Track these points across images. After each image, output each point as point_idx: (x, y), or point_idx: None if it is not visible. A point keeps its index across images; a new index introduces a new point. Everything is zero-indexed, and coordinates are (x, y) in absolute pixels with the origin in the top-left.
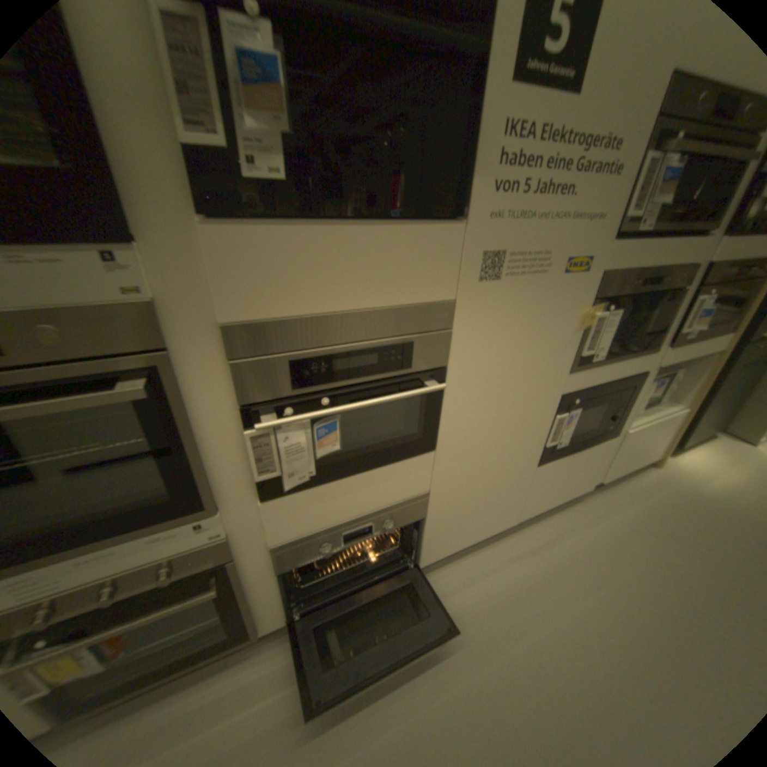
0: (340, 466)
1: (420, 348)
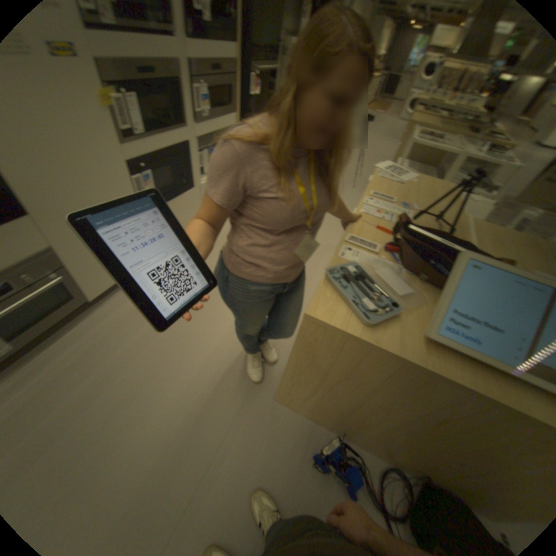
0: None
1: None
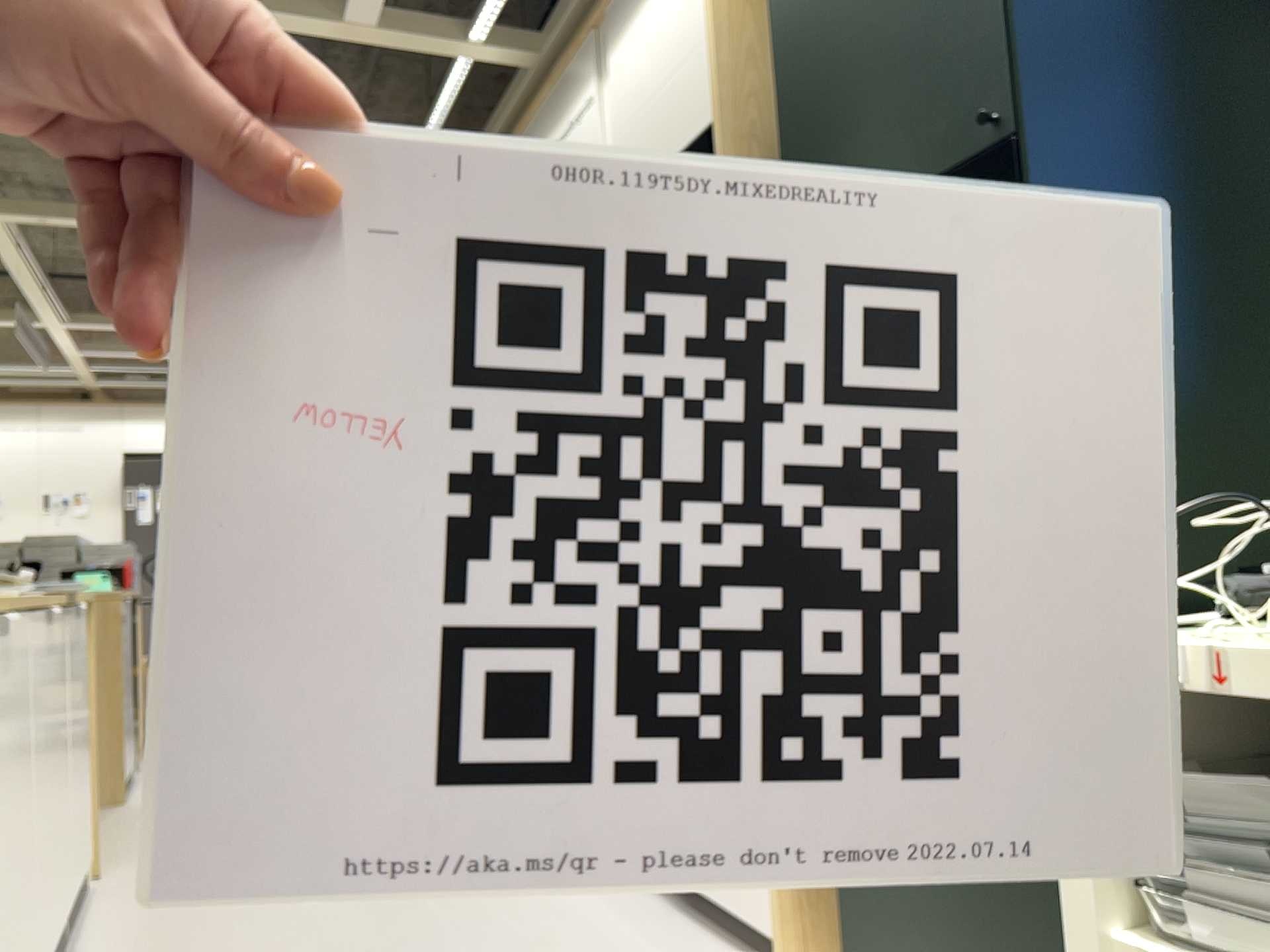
0: None
1: None
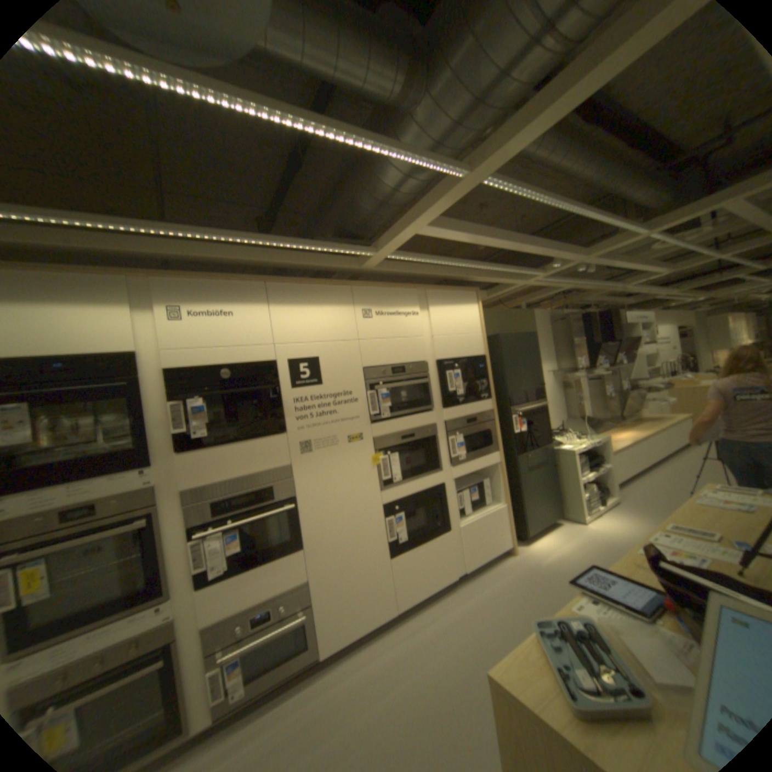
0: (242, 564)
1: (276, 490)
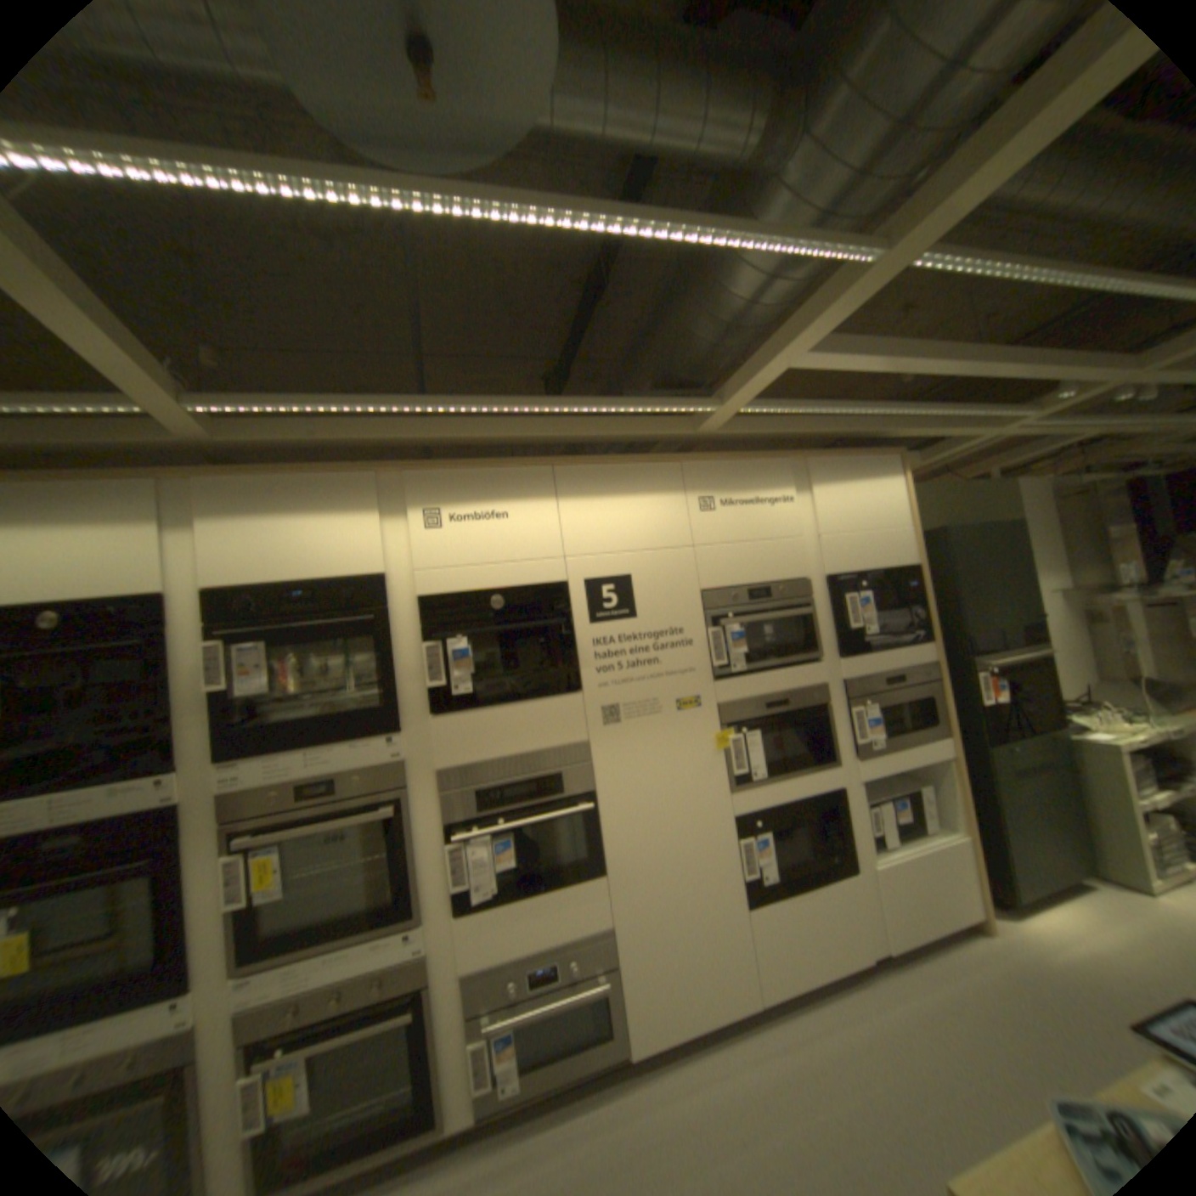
0: (517, 887)
1: (567, 778)
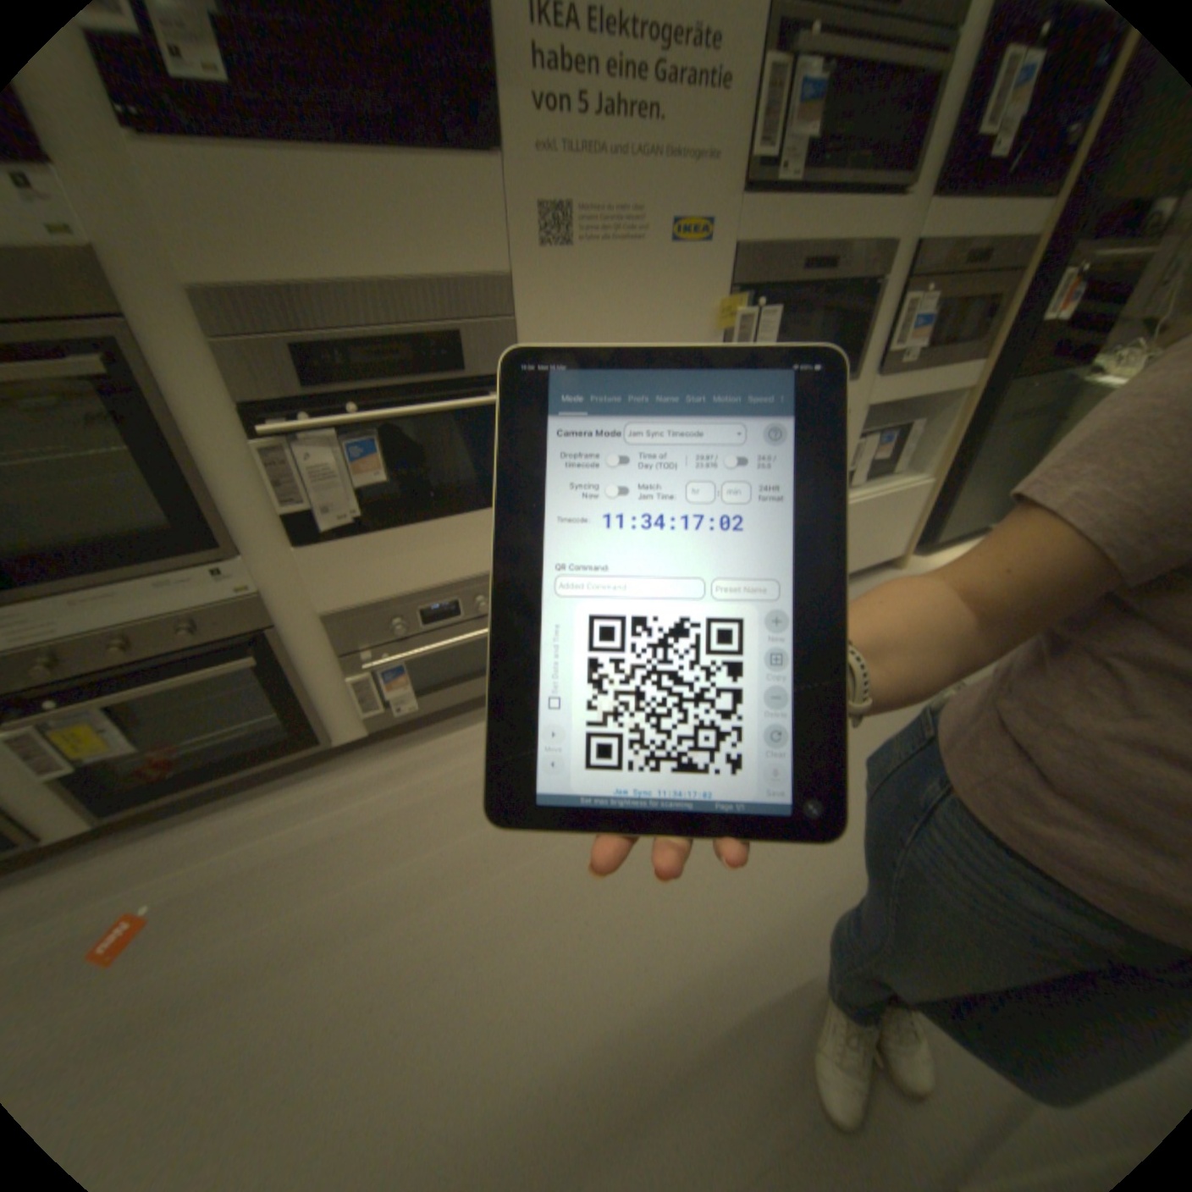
0: (394, 507)
1: (471, 342)
